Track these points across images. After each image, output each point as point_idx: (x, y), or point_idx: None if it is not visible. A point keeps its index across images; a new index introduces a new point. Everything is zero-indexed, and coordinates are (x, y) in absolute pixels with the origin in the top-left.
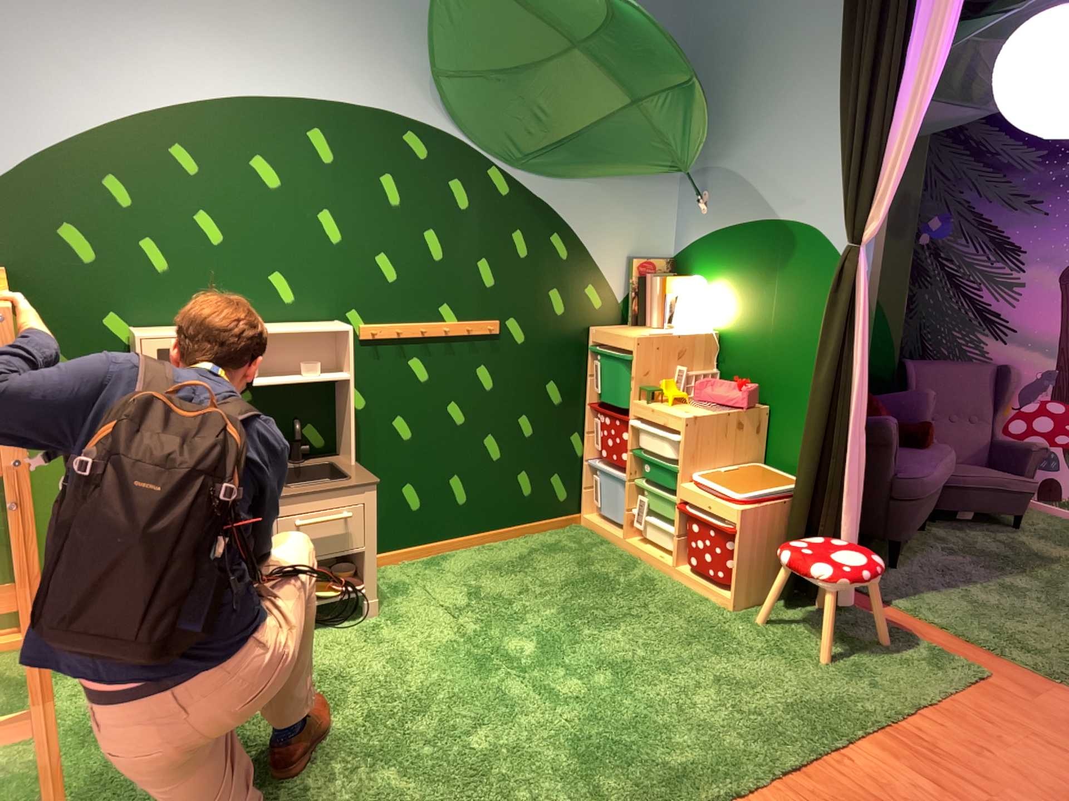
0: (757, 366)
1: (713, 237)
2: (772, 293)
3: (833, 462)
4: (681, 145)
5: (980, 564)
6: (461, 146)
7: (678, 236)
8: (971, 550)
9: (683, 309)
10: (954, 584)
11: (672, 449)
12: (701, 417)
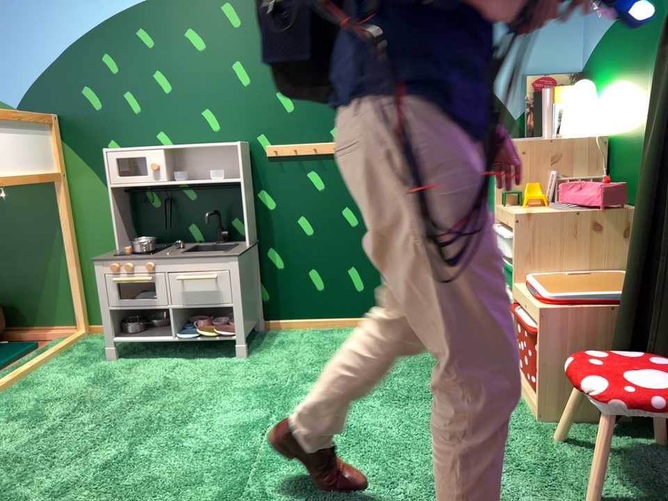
0: (635, 162)
1: (602, 32)
2: (646, 71)
3: None
4: None
5: None
6: None
7: (580, 43)
8: None
9: (566, 112)
10: None
11: (513, 250)
12: (537, 214)
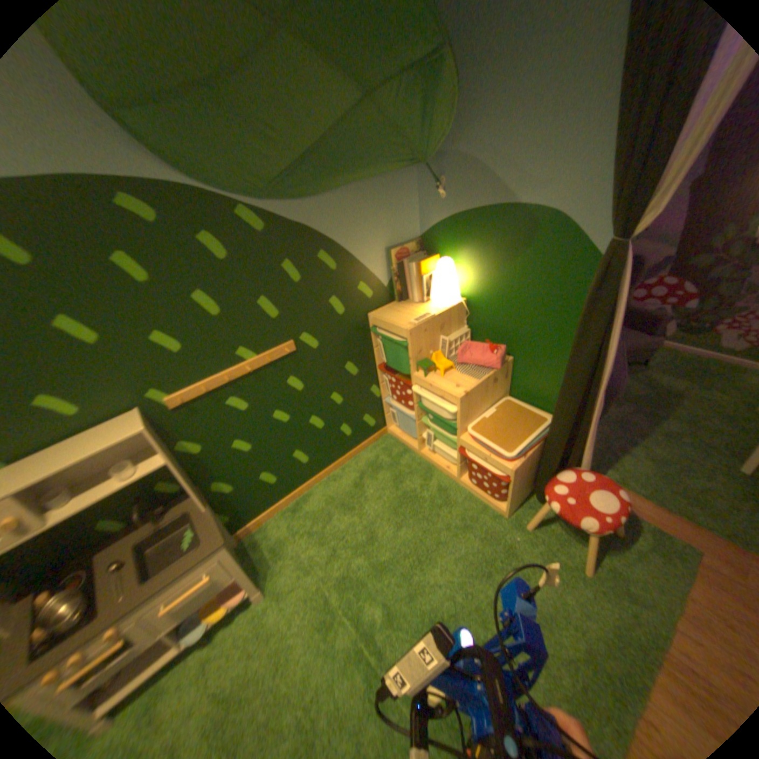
0: (507, 327)
1: (458, 218)
2: (520, 269)
3: (589, 421)
4: (425, 132)
5: (650, 416)
6: (190, 187)
7: (426, 216)
8: (639, 401)
9: (441, 286)
10: (644, 445)
11: (452, 412)
12: (473, 390)
